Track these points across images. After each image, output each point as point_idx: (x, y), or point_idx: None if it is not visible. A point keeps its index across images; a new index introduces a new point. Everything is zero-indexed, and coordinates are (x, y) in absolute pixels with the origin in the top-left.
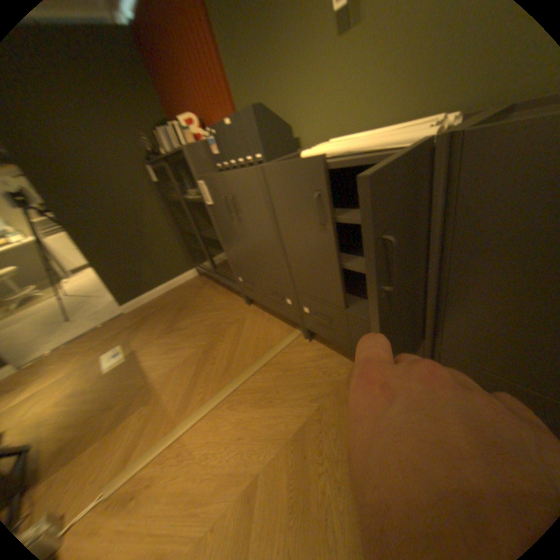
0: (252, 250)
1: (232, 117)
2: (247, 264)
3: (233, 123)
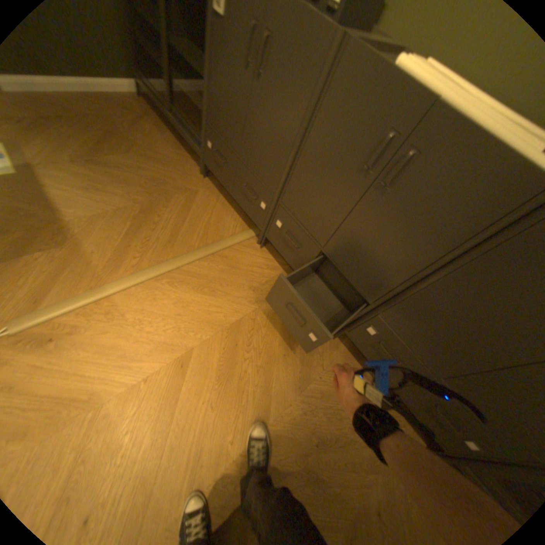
0: (248, 124)
1: None
2: (229, 135)
3: None
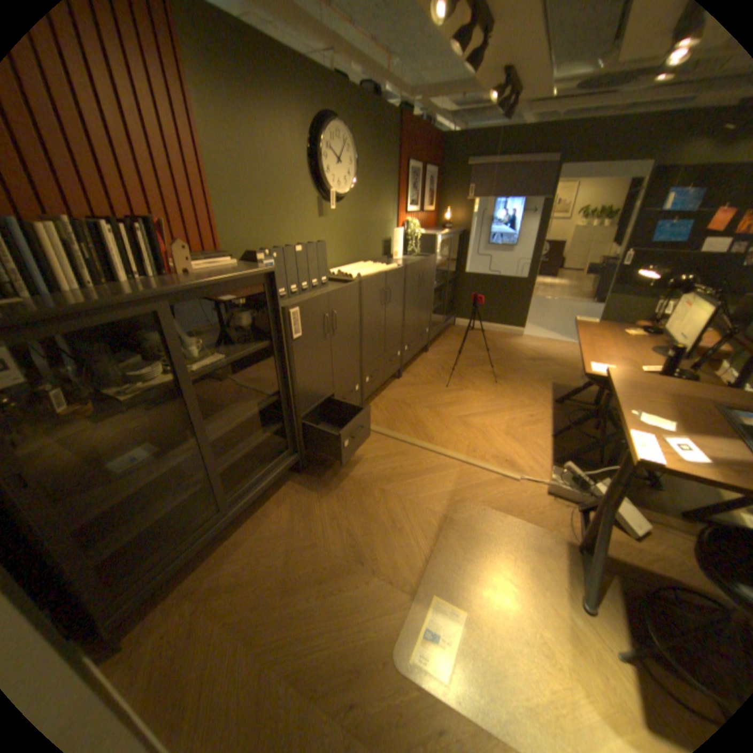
0: (336, 363)
1: (304, 246)
2: (324, 391)
3: (305, 251)
